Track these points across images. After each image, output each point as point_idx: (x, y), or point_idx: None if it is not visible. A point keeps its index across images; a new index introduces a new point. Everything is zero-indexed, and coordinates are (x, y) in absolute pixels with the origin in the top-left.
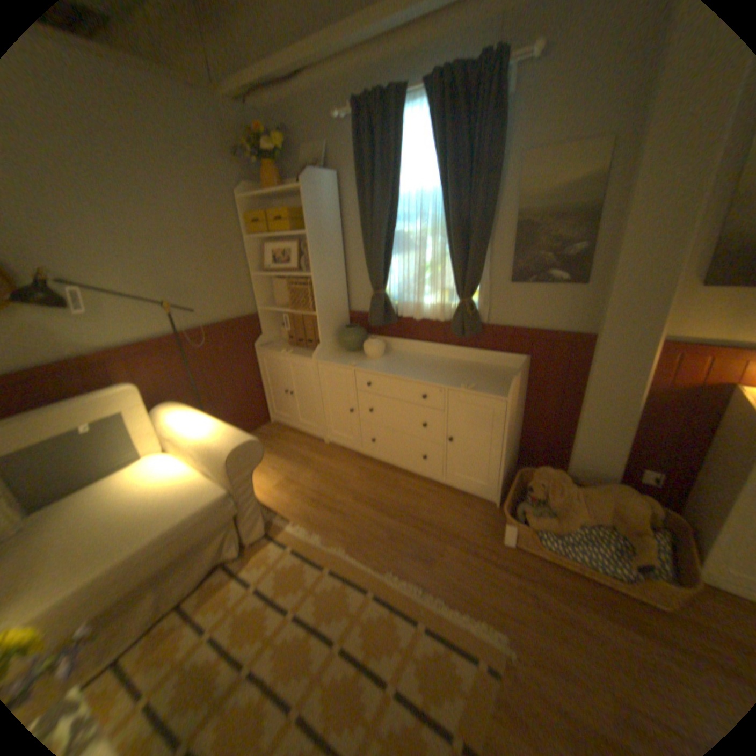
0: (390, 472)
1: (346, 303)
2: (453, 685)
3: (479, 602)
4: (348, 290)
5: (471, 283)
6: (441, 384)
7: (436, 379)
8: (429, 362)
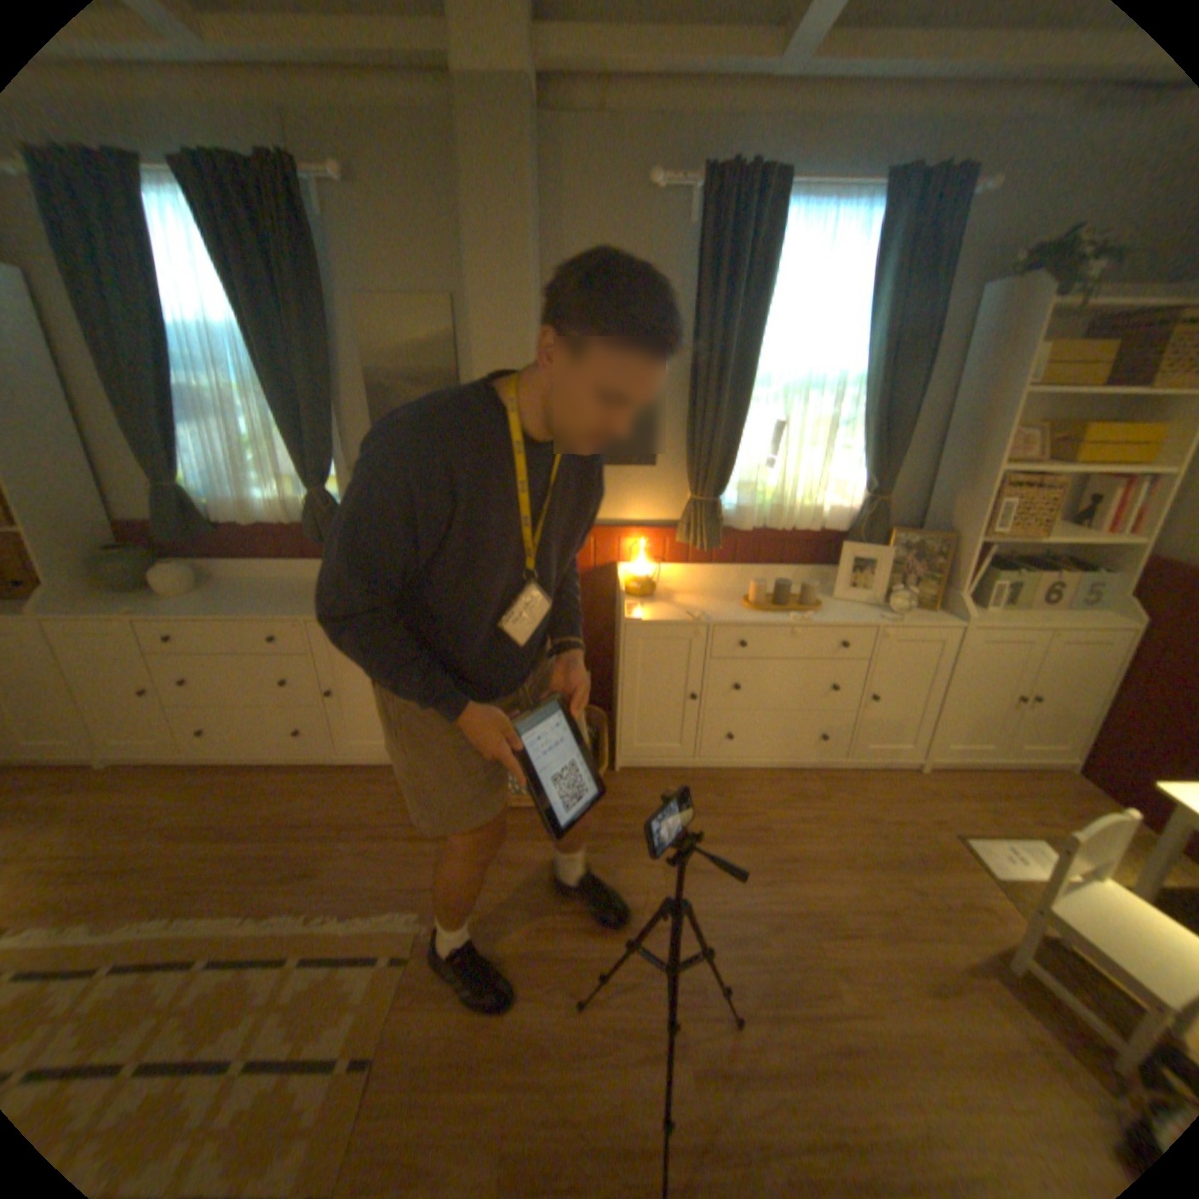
0: (240, 777)
1: (99, 507)
2: (338, 1005)
3: (381, 893)
4: (100, 482)
5: (317, 467)
6: (293, 615)
7: (287, 609)
8: (281, 588)
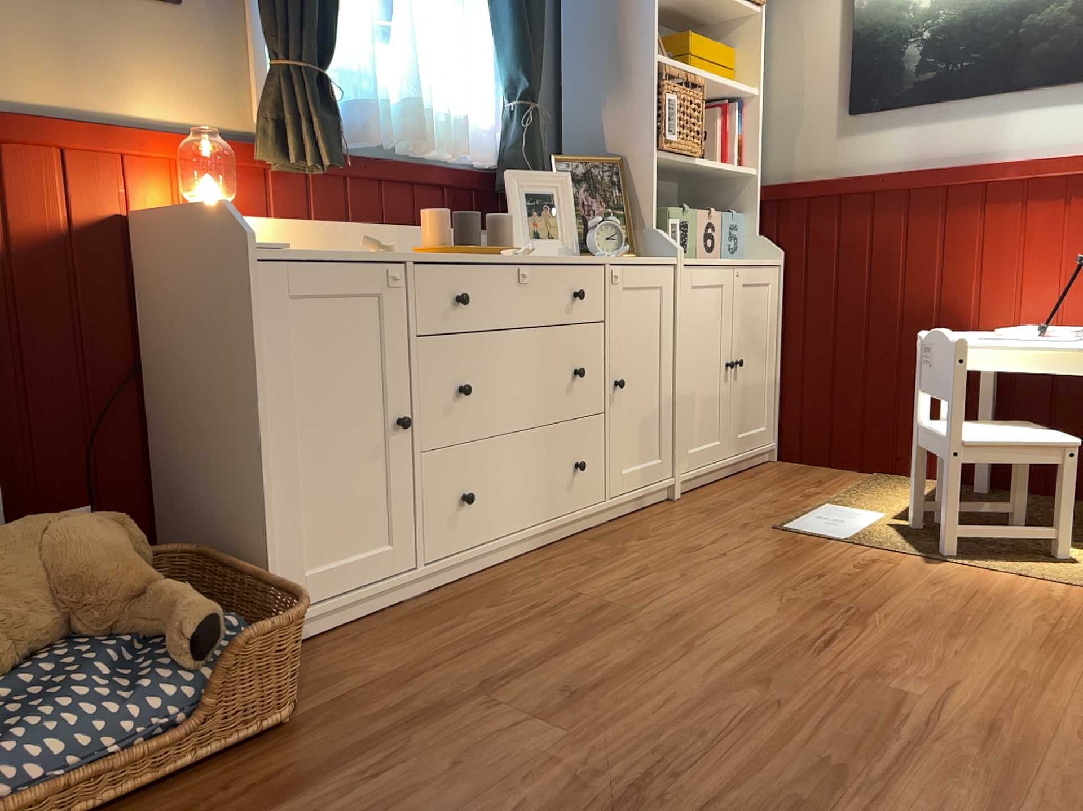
0: None
1: None
2: None
3: None
4: None
5: None
6: None
7: None
8: None
